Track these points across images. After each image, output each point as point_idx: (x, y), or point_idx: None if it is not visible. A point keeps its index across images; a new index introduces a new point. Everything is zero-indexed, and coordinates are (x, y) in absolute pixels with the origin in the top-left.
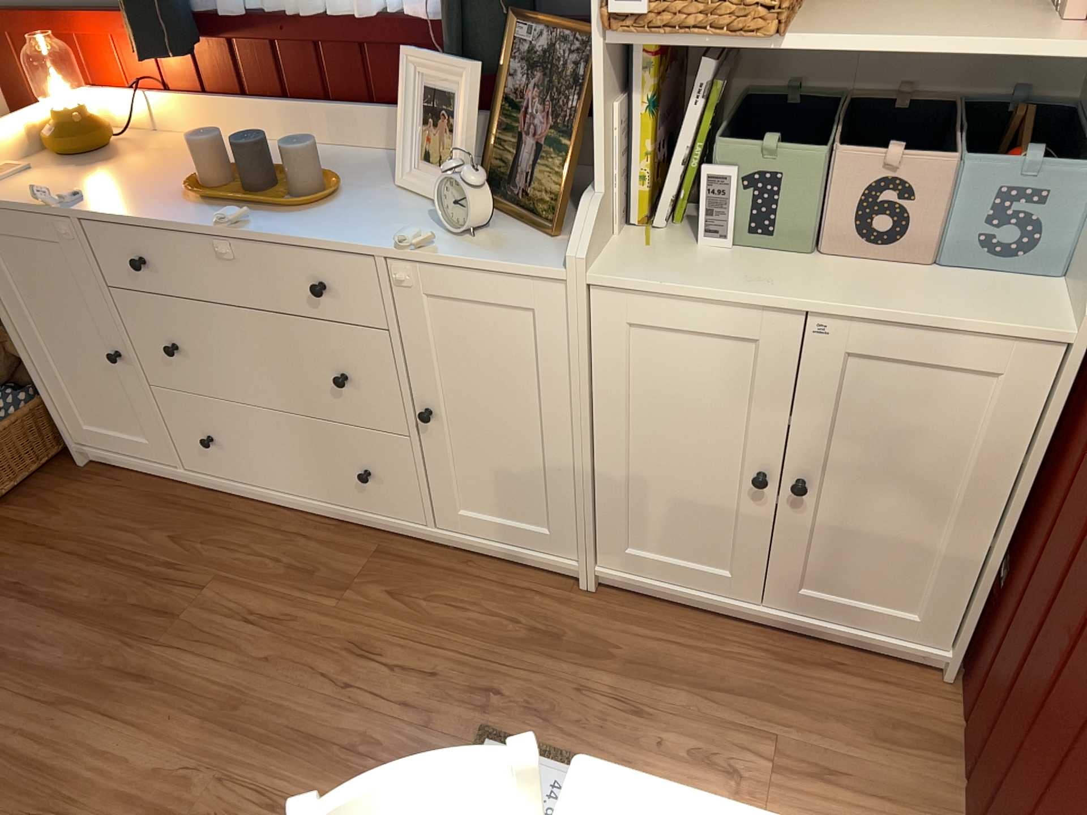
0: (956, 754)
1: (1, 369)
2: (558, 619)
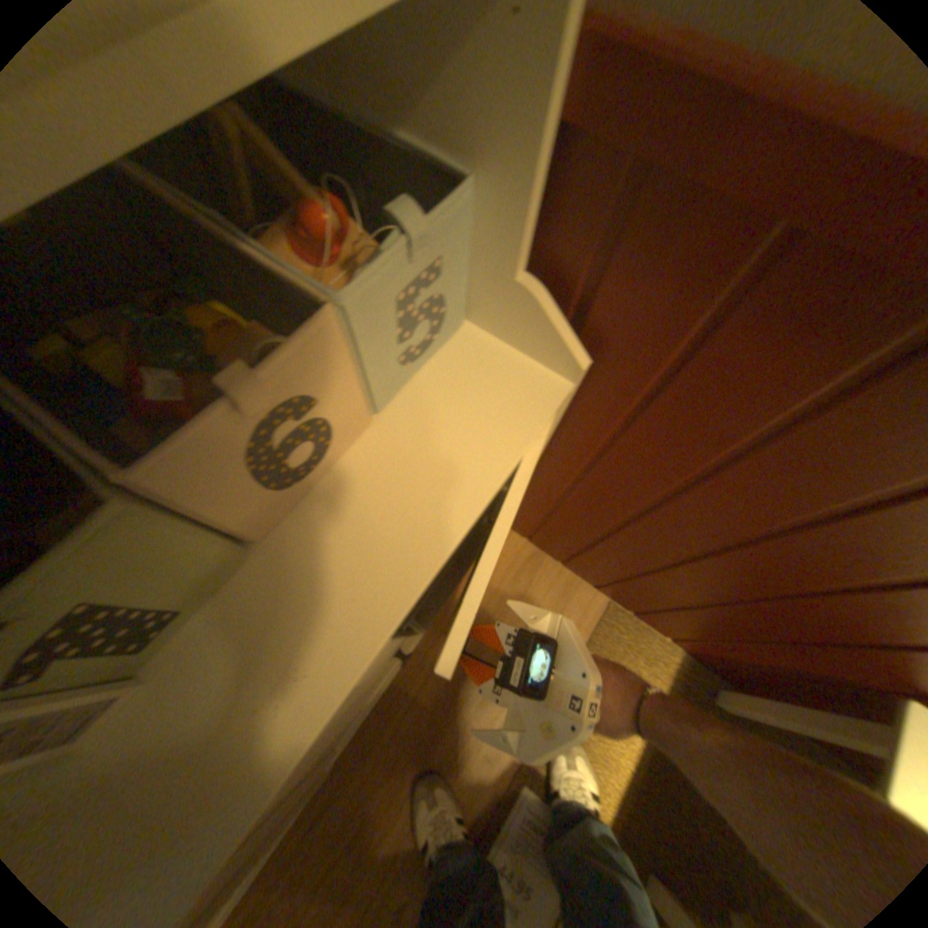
0: (549, 558)
1: None
2: (350, 817)
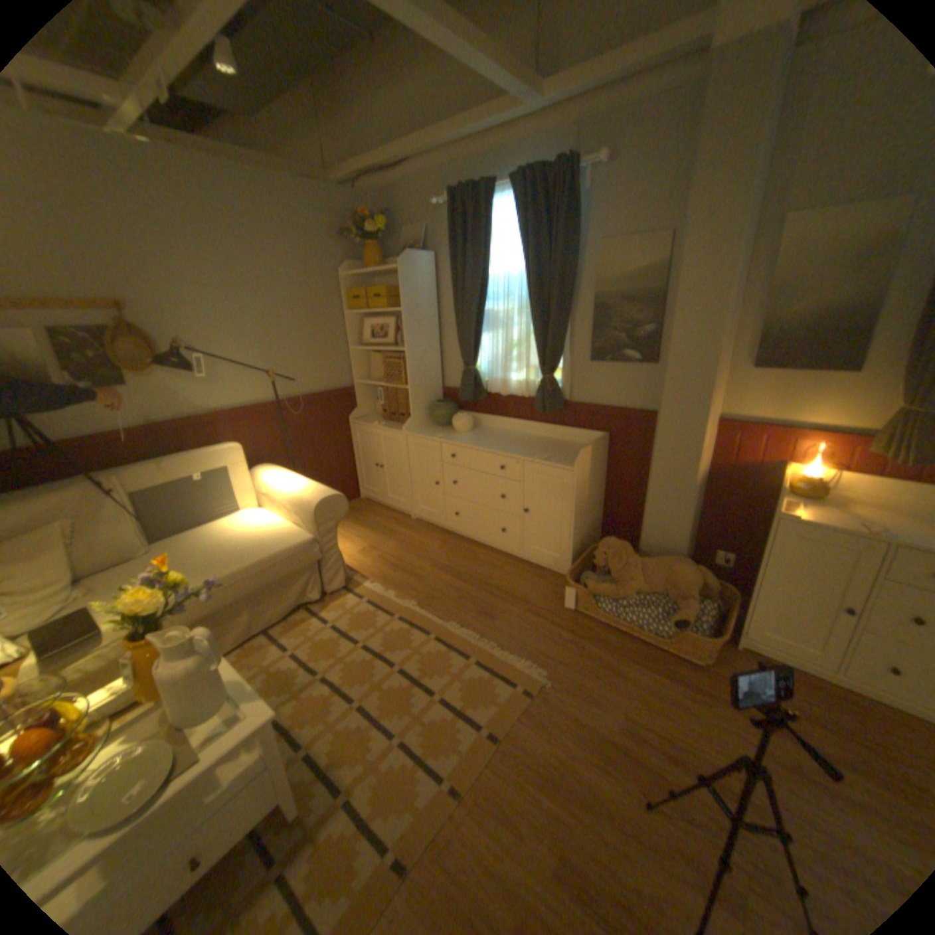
0: None
1: (699, 587)
2: None
